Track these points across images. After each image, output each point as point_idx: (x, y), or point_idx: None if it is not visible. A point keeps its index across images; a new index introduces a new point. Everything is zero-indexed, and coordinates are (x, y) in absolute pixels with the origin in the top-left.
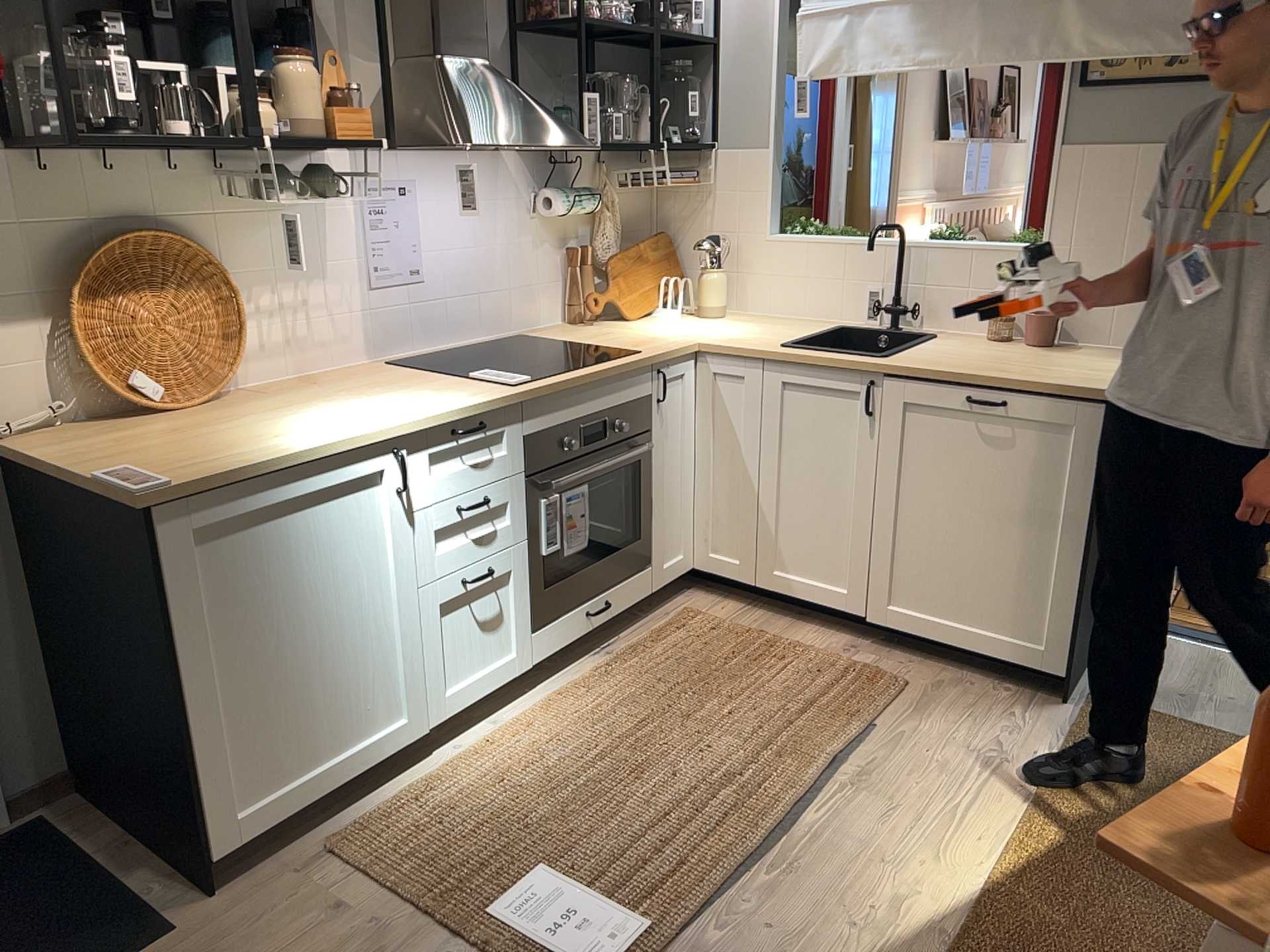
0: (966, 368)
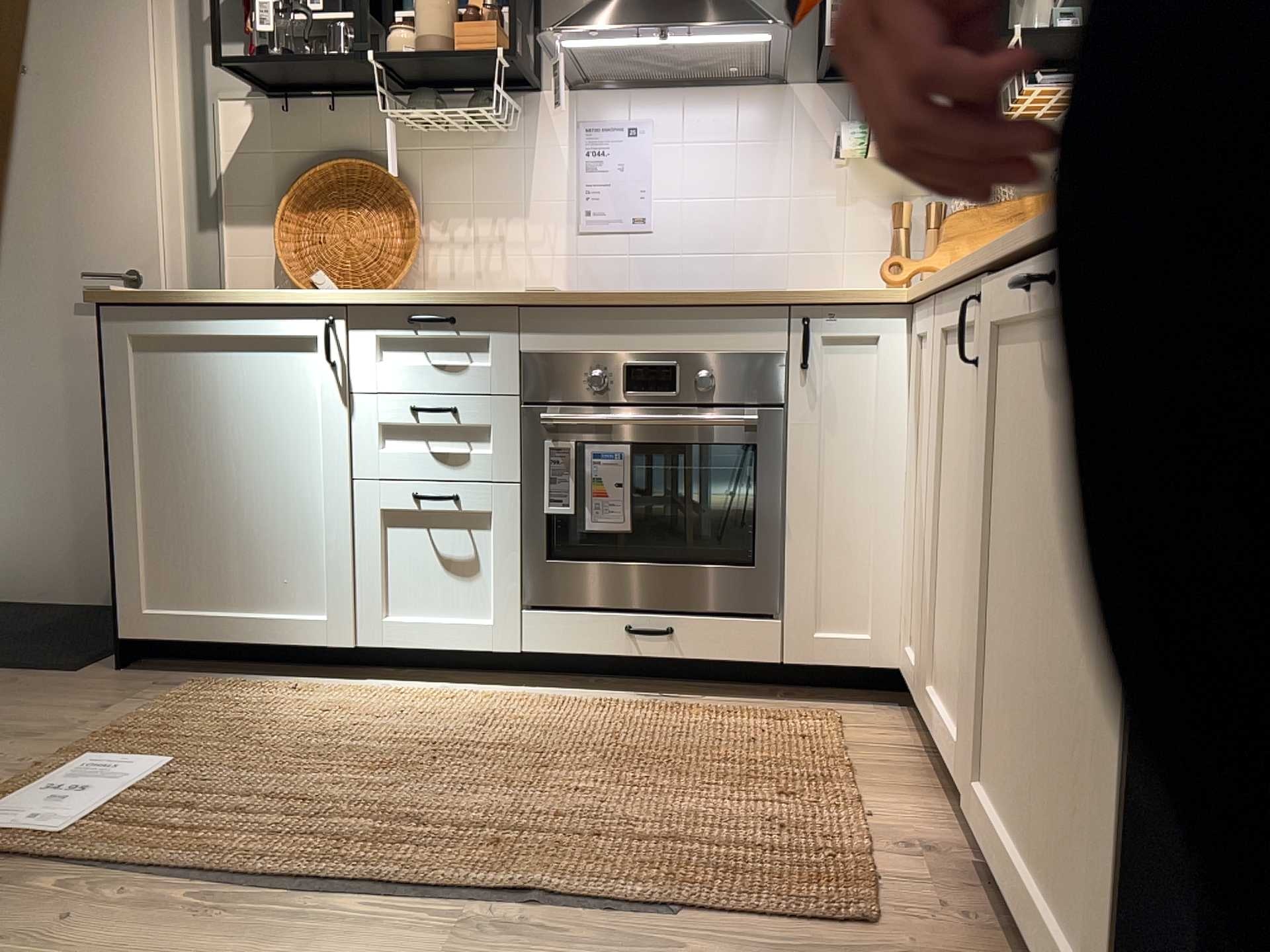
0: None
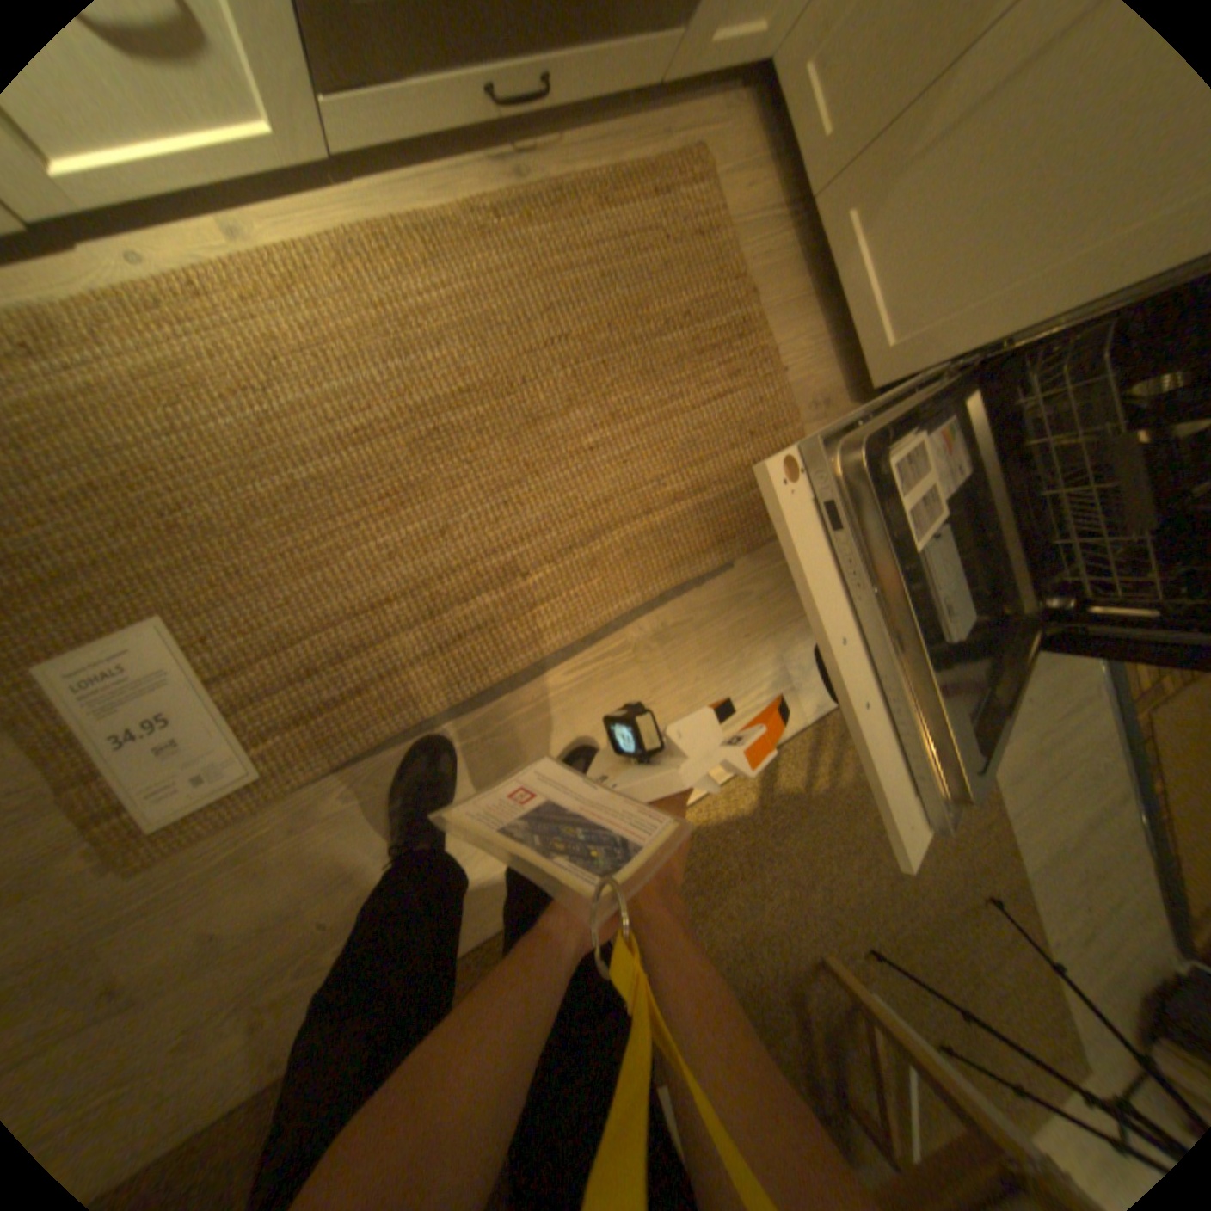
0: None
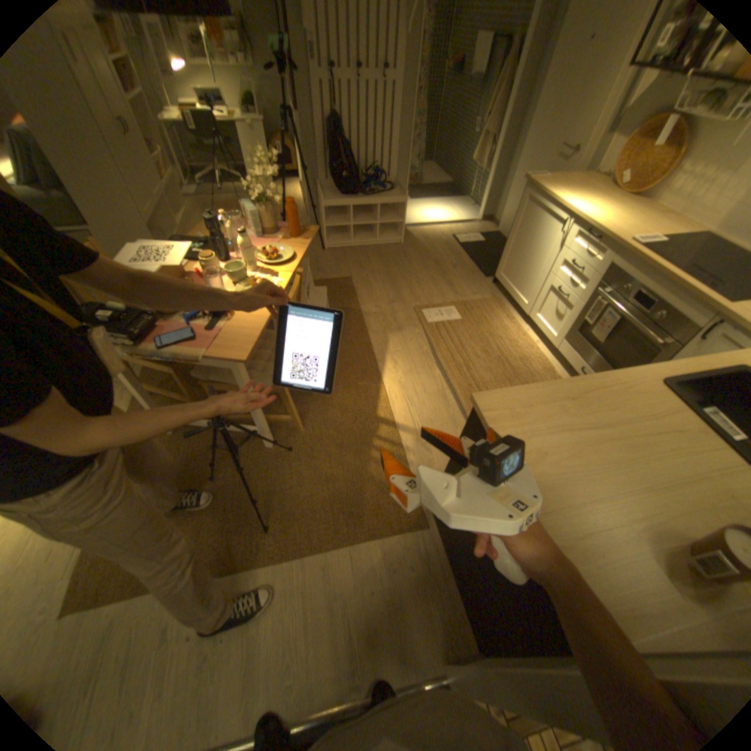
0: (597, 394)
